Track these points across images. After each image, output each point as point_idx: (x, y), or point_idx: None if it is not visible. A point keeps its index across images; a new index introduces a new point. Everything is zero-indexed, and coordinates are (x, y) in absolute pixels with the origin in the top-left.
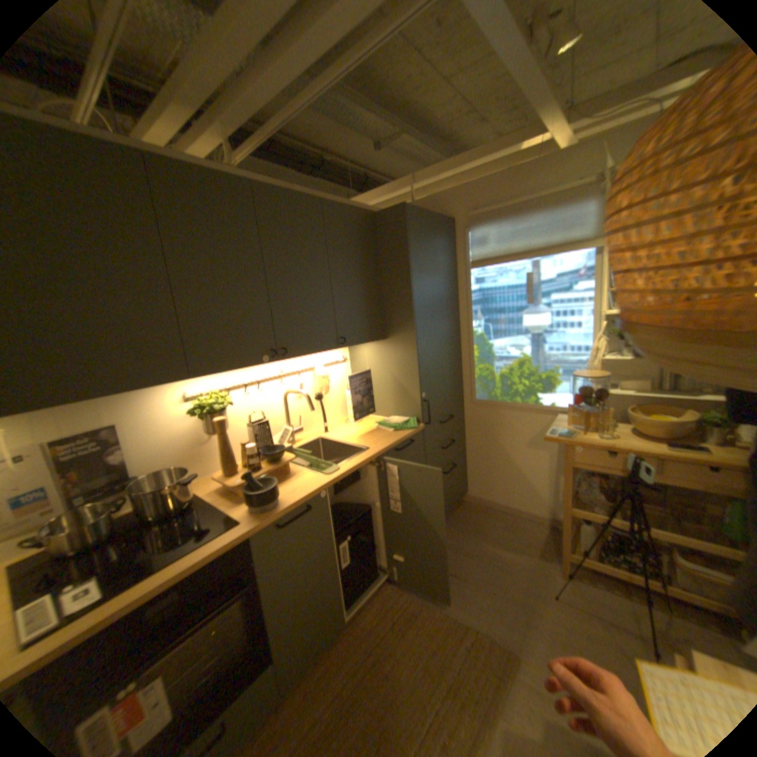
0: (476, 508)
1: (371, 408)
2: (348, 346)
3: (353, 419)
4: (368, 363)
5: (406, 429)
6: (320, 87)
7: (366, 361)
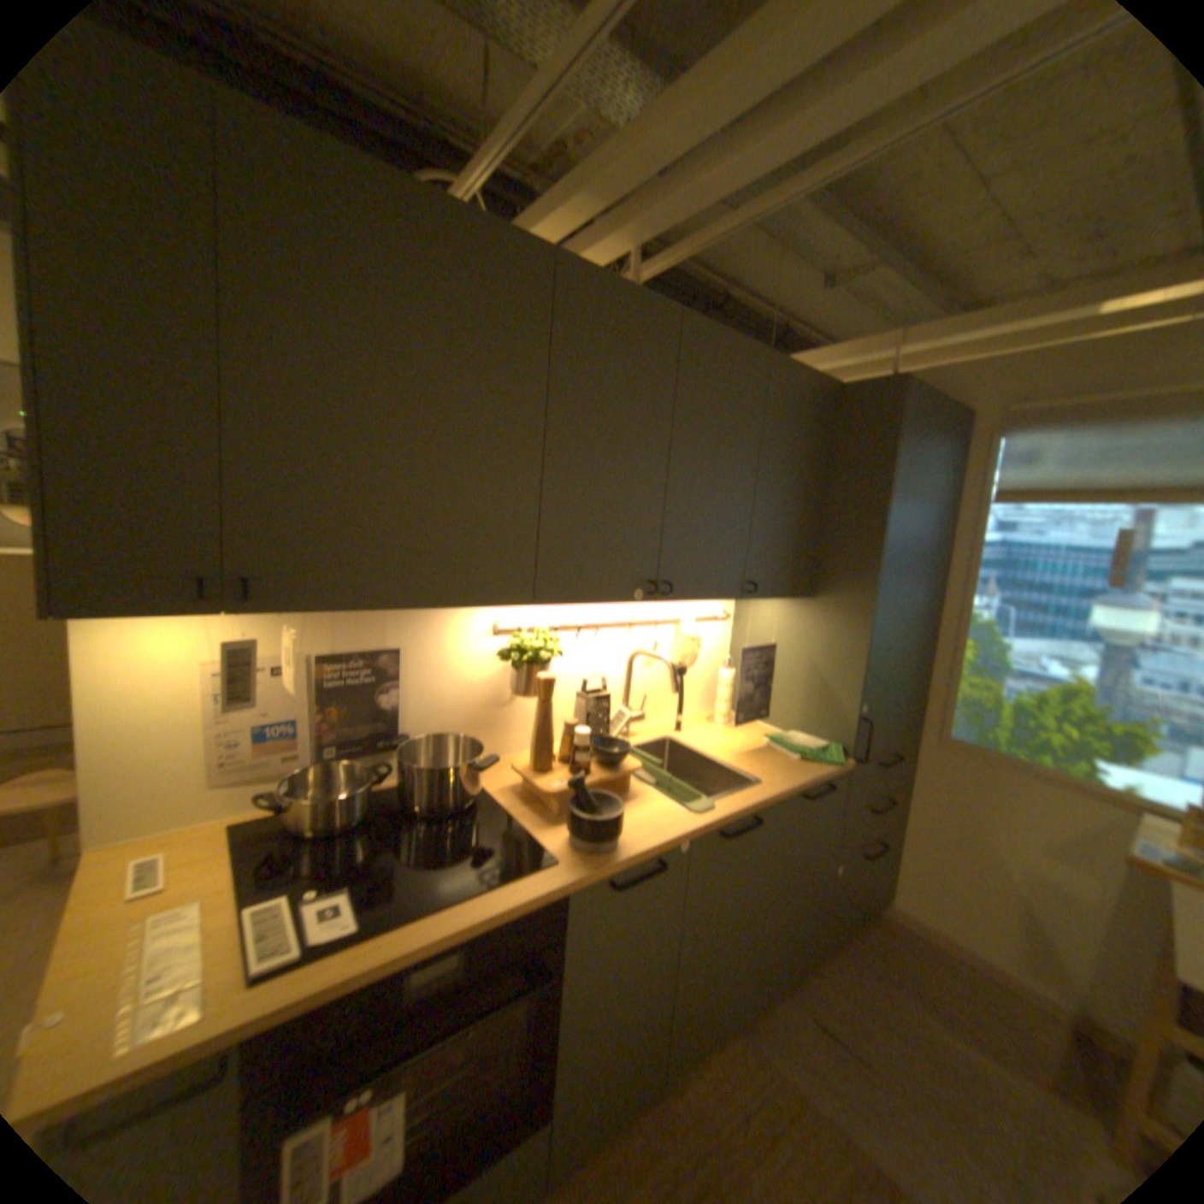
0: (908, 939)
1: (754, 709)
2: (754, 599)
3: (723, 719)
4: (768, 631)
5: (825, 763)
6: (833, 169)
7: (766, 628)
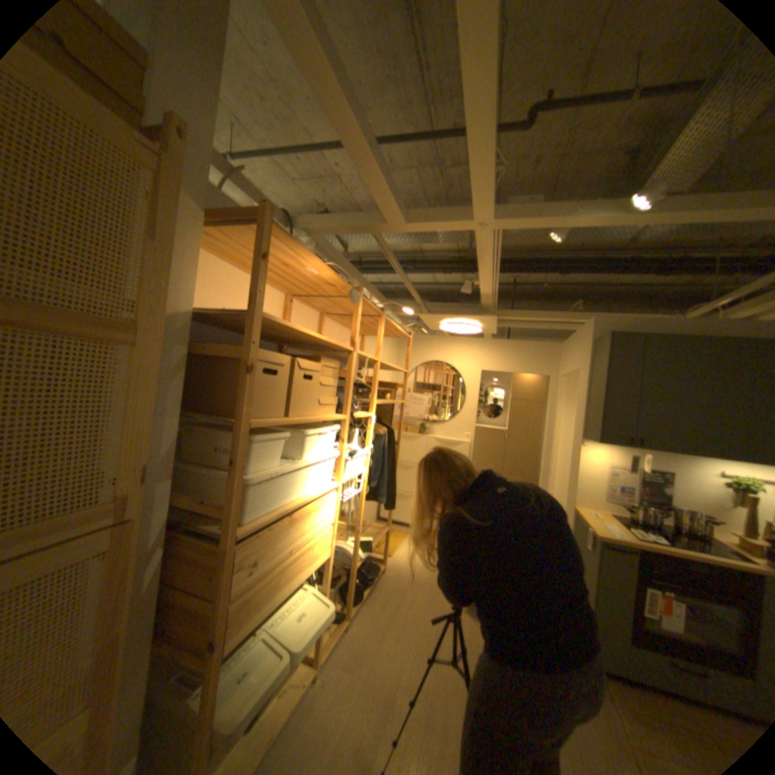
0: None
1: None
2: None
3: None
4: None
5: None
6: None
7: None
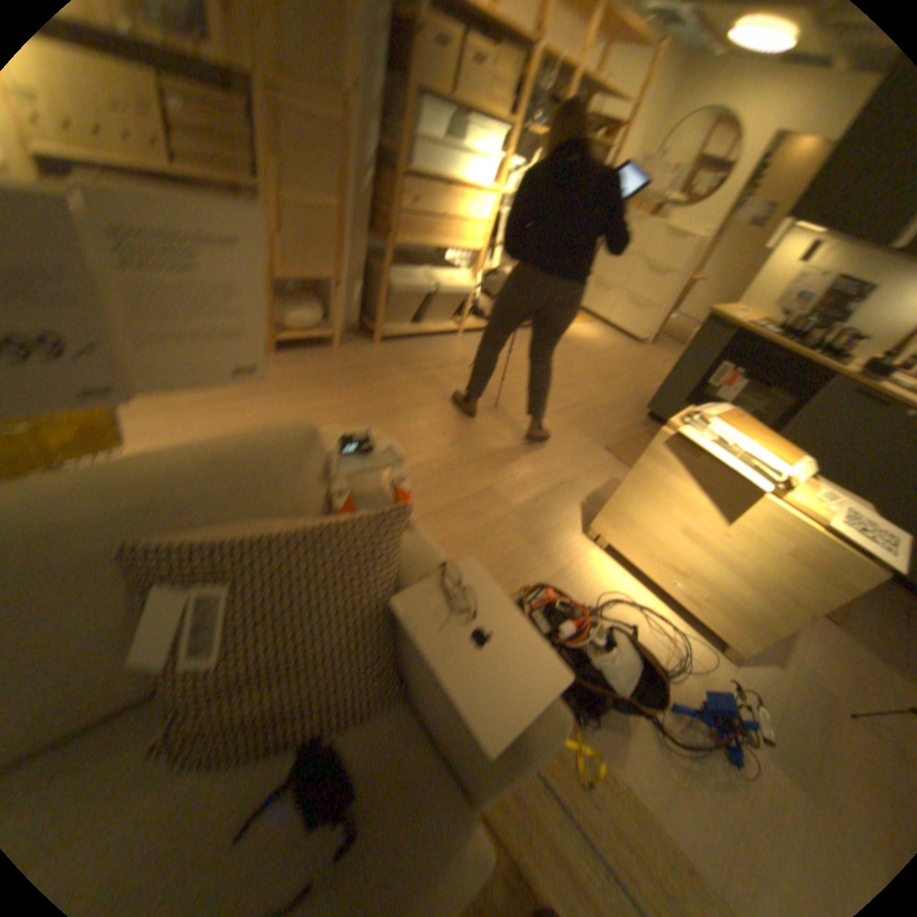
0: None
1: None
2: None
3: None
4: None
5: None
6: None
7: None
